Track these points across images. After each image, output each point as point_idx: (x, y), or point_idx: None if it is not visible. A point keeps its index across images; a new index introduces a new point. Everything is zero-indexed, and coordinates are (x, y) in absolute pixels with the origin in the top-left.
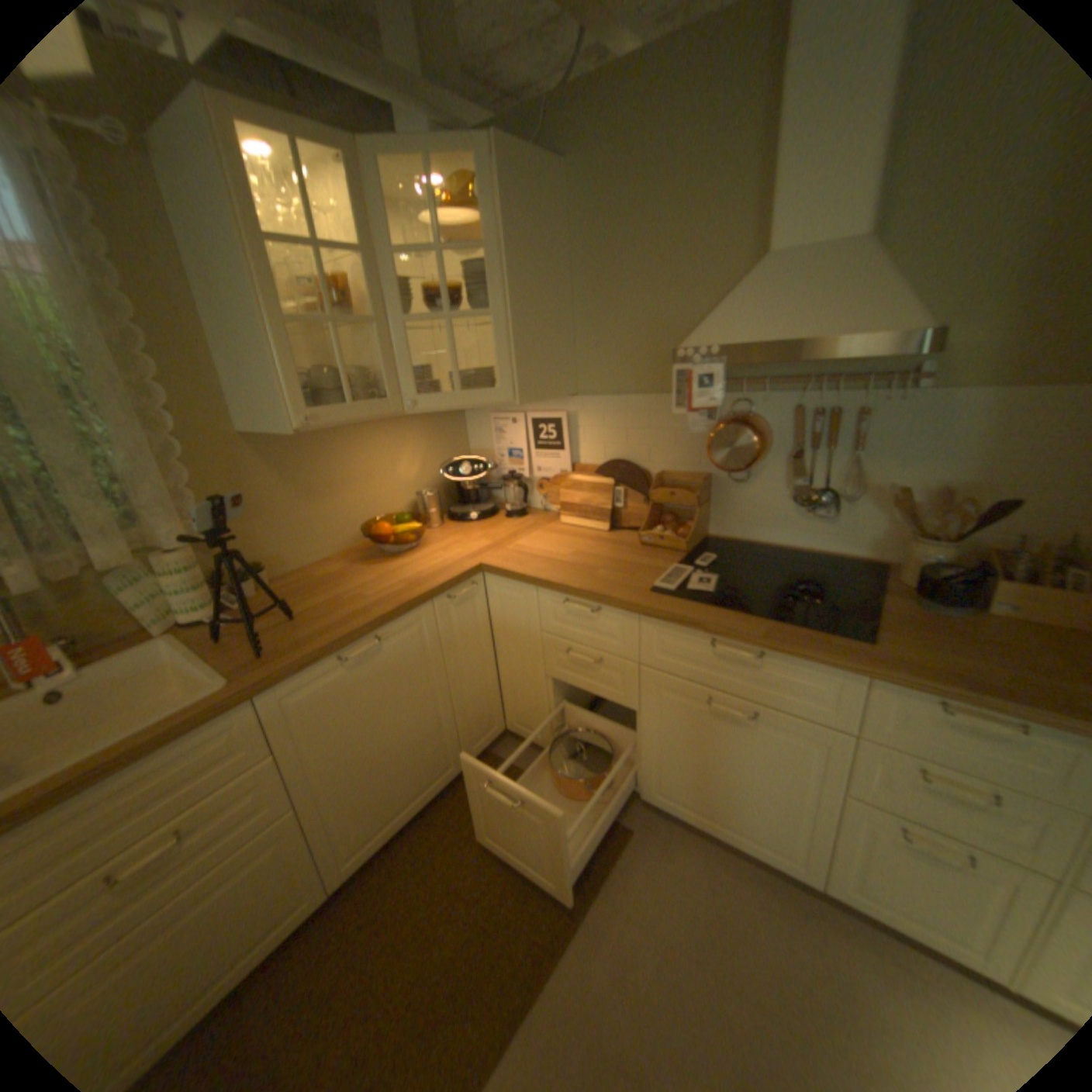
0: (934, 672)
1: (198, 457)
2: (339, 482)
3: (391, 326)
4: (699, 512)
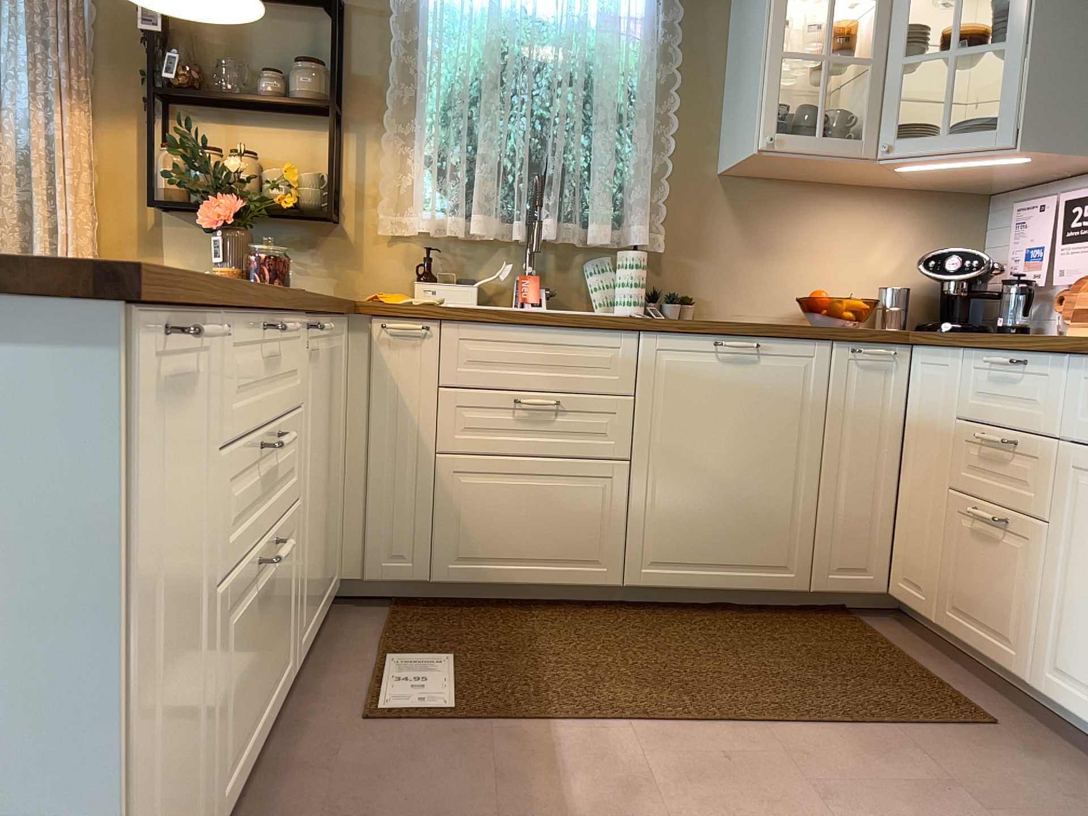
0: None
1: (682, 186)
2: (795, 248)
3: (888, 68)
4: None
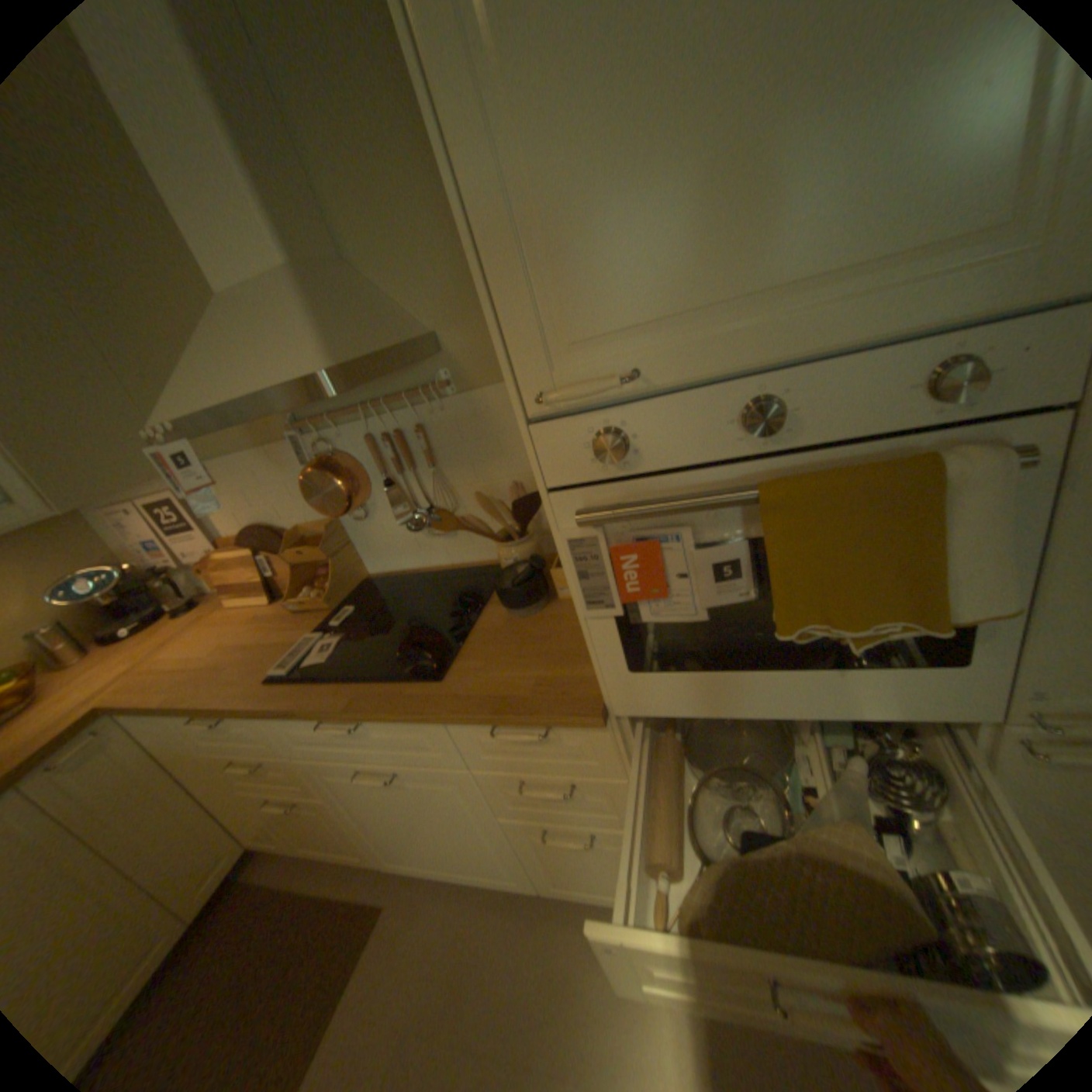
0: (472, 702)
1: None
2: None
3: None
4: (330, 564)
